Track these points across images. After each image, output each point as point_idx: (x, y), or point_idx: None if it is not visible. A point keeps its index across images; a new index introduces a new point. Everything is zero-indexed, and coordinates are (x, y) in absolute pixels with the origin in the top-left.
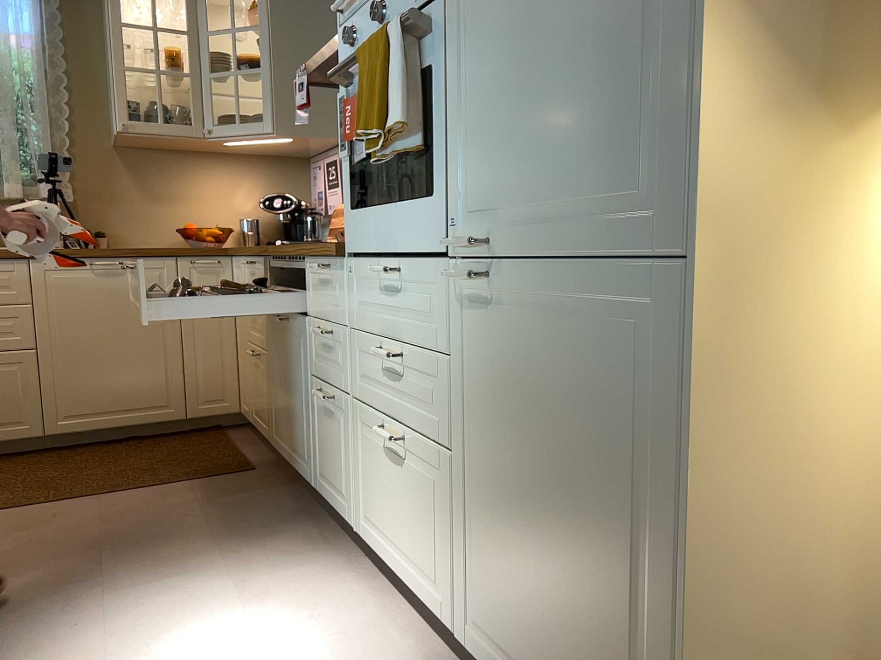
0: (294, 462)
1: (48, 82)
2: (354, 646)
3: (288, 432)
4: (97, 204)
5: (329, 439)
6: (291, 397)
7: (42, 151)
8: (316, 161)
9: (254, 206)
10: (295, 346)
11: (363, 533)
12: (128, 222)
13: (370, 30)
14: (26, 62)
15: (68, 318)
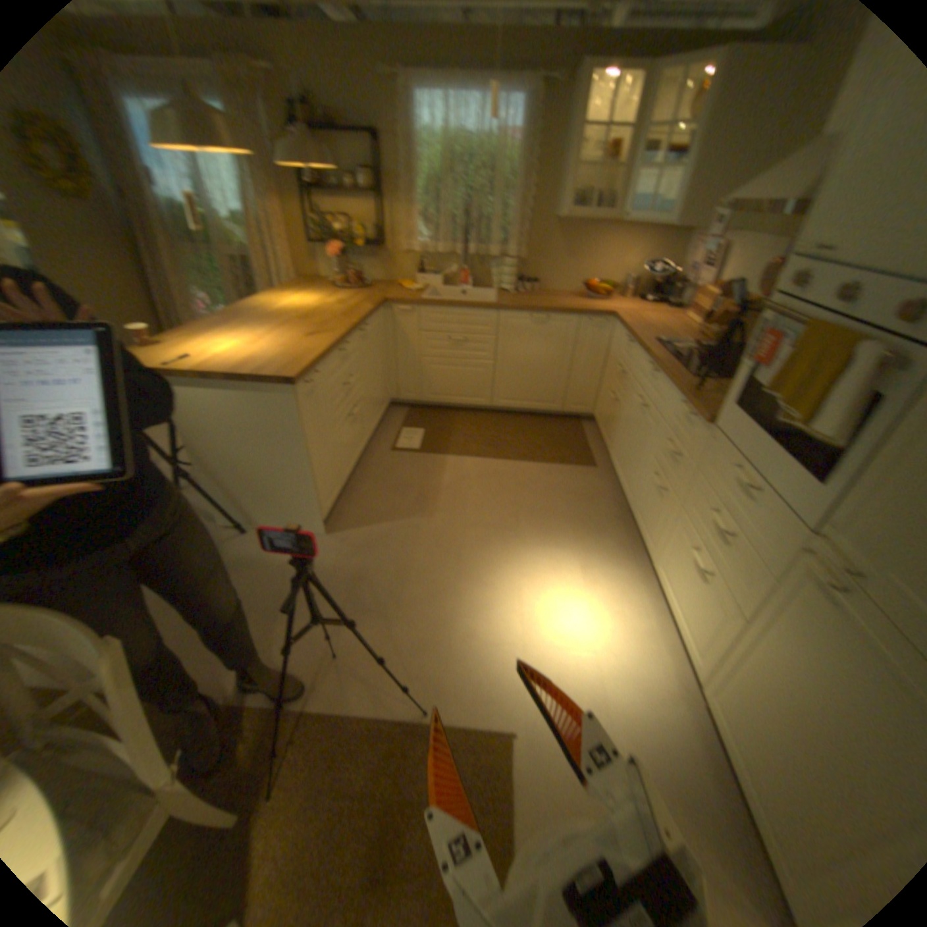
0: (623, 485)
1: (526, 169)
2: (637, 640)
3: (624, 466)
4: (539, 260)
5: (653, 504)
6: (634, 451)
7: (515, 224)
8: (701, 233)
9: (640, 265)
10: (648, 430)
11: (658, 572)
12: (554, 274)
13: (824, 295)
14: (516, 154)
15: (513, 348)
